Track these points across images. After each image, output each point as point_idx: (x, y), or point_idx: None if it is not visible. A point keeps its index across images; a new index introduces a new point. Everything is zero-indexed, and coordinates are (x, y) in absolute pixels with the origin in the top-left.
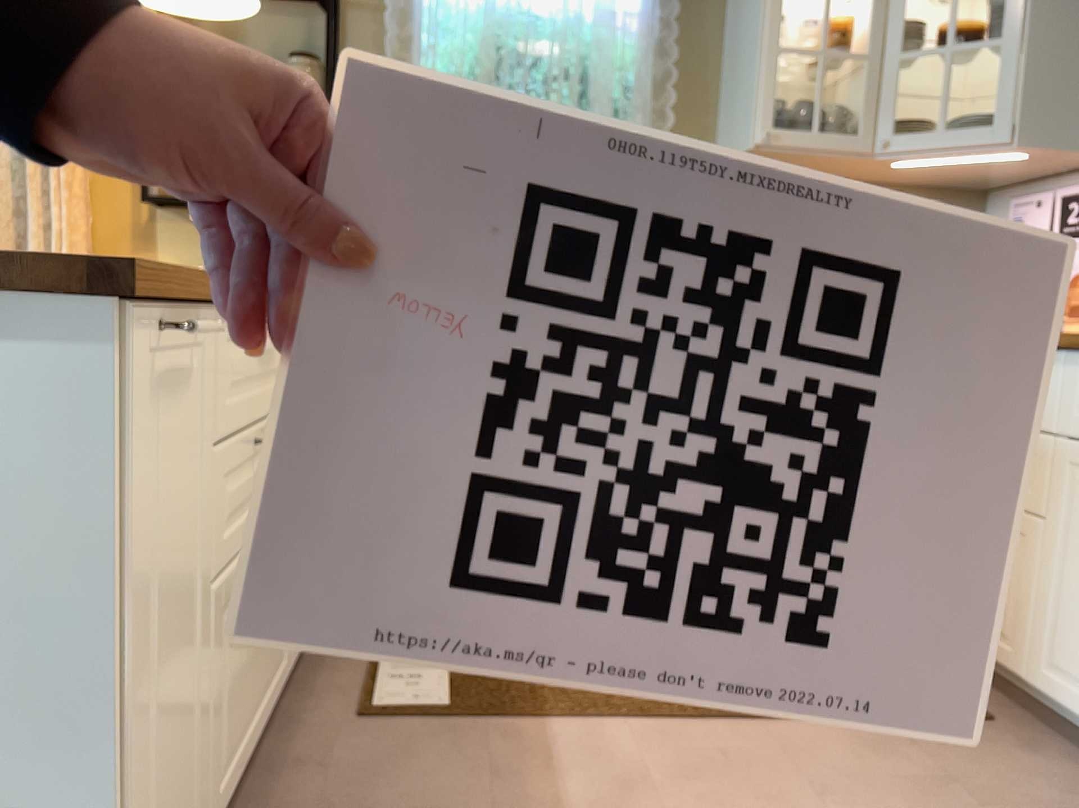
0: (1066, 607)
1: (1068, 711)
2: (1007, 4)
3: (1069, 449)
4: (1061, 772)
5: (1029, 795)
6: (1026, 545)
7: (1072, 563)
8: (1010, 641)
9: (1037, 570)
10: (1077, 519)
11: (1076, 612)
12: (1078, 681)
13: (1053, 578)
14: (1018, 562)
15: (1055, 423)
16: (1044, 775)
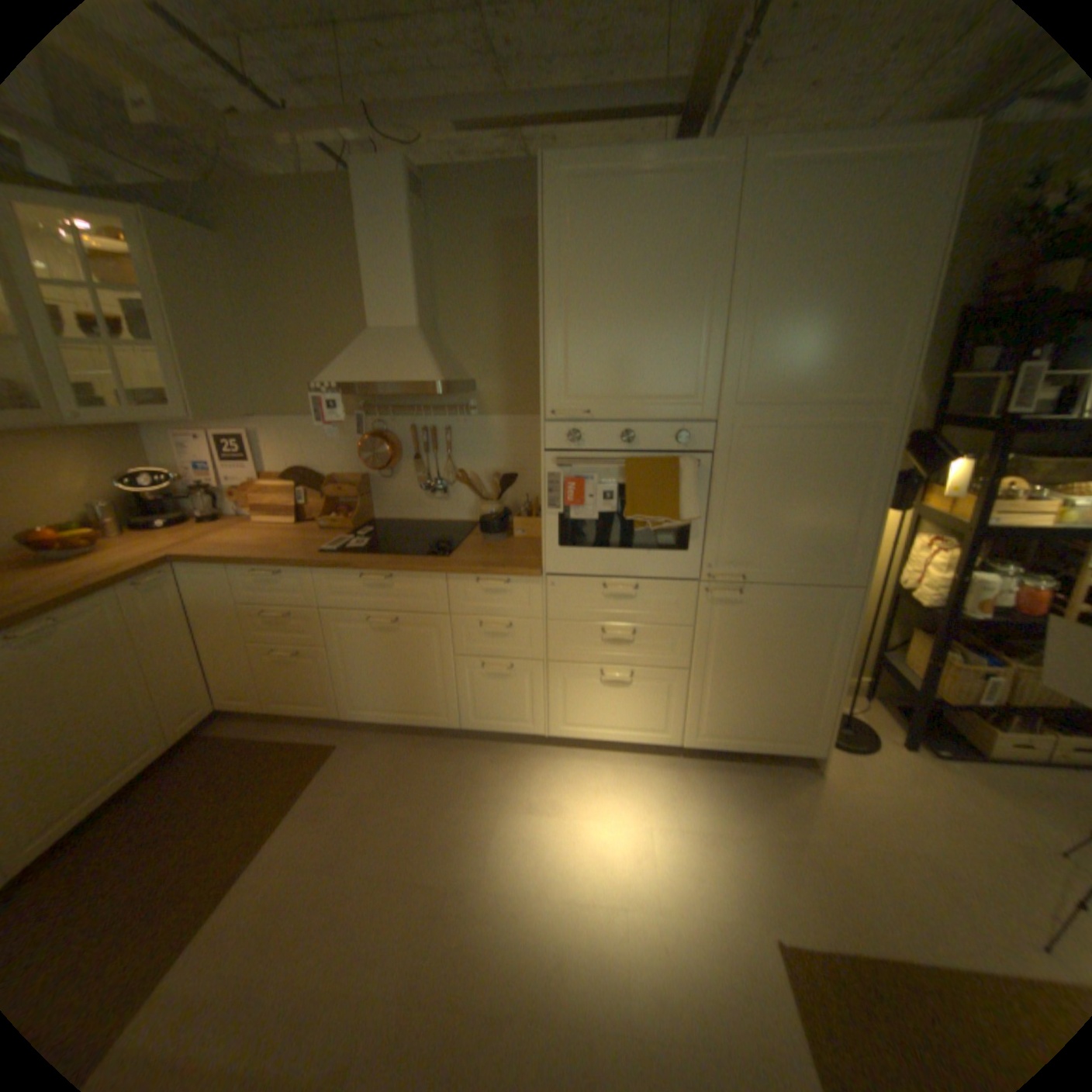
0: (349, 682)
1: (363, 723)
2: (138, 314)
3: (326, 614)
4: (376, 750)
5: (380, 773)
6: (315, 662)
7: (345, 664)
8: (320, 706)
9: (326, 672)
10: (342, 644)
11: (355, 683)
12: (365, 709)
13: (337, 672)
14: (312, 671)
15: (313, 603)
16: (373, 757)
